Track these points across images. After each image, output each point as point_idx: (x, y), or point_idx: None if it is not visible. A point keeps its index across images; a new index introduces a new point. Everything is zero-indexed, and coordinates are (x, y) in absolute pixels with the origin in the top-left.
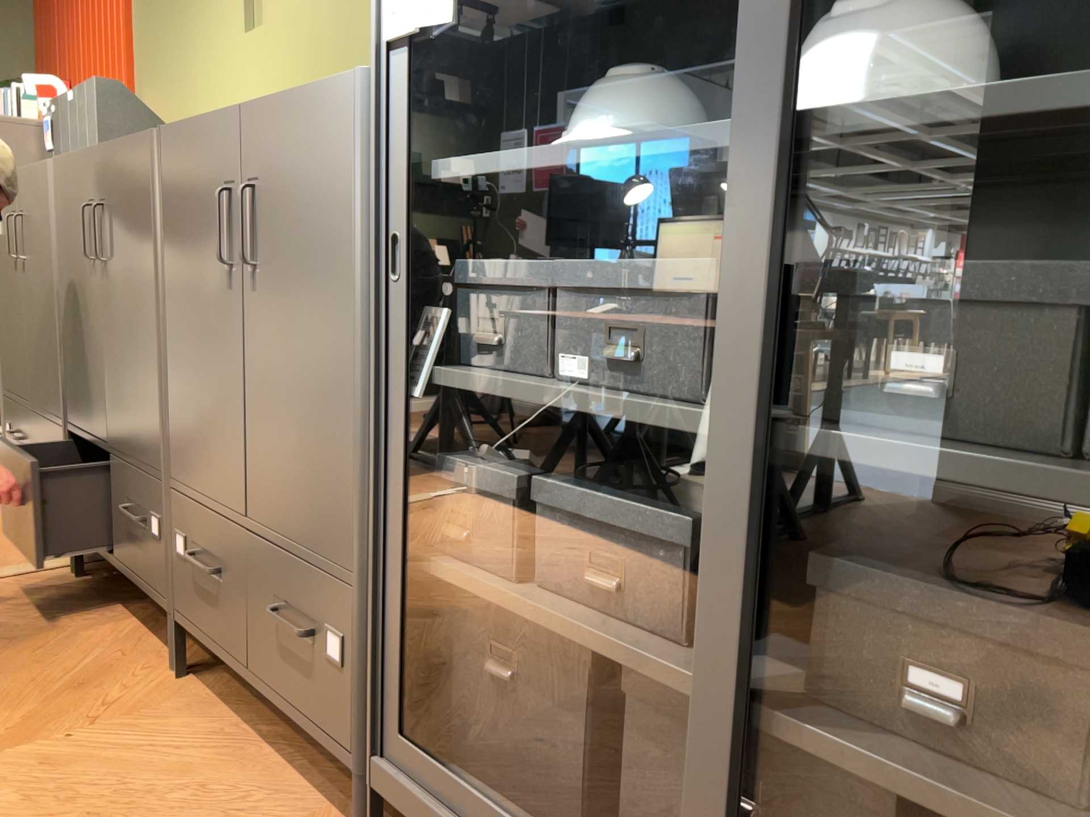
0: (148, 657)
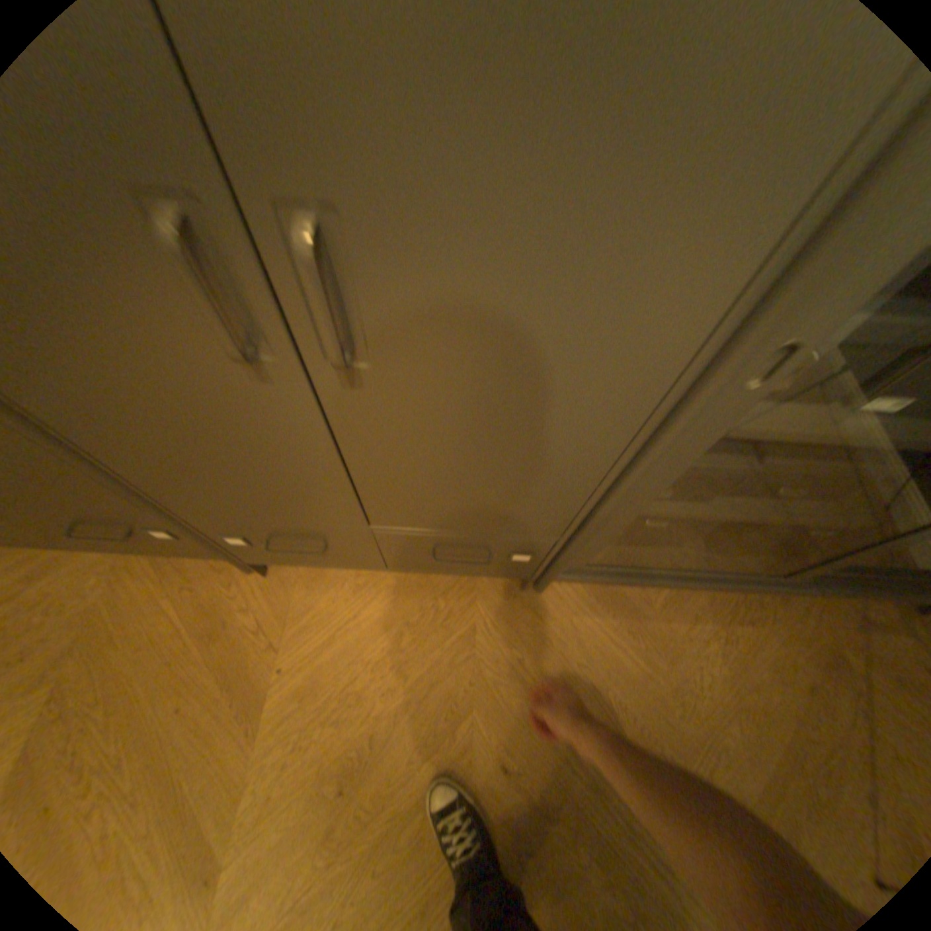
0: (207, 574)
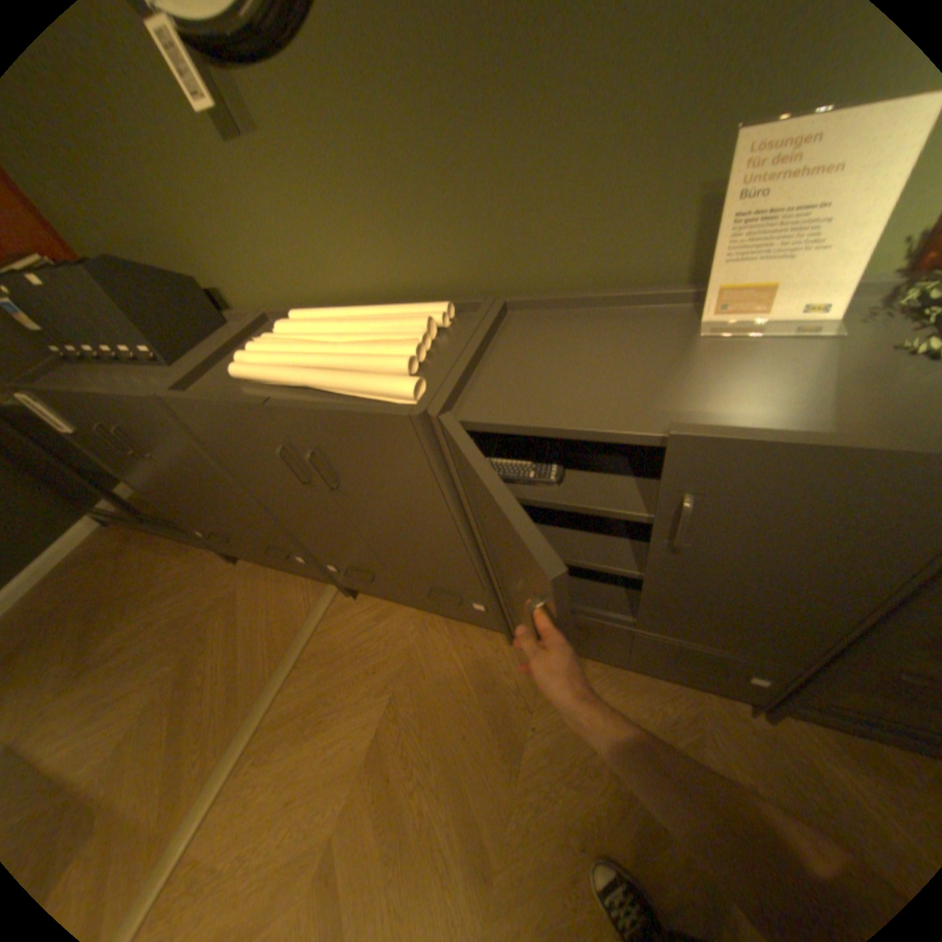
0: (482, 641)
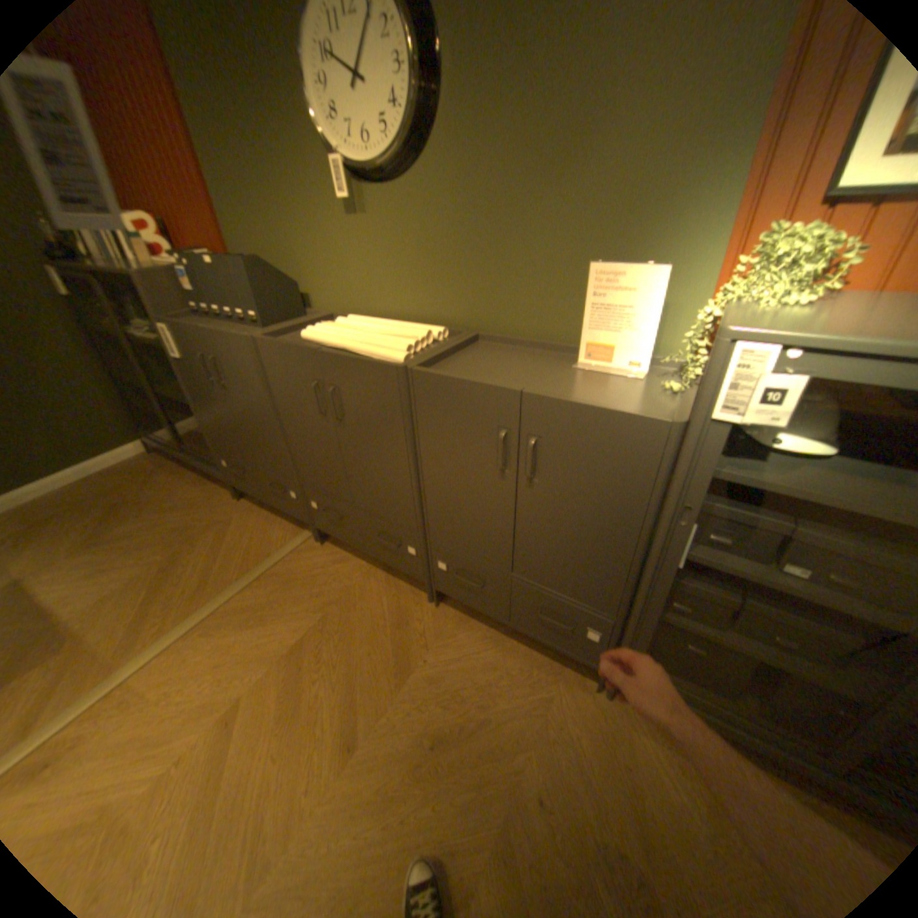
0: (409, 594)
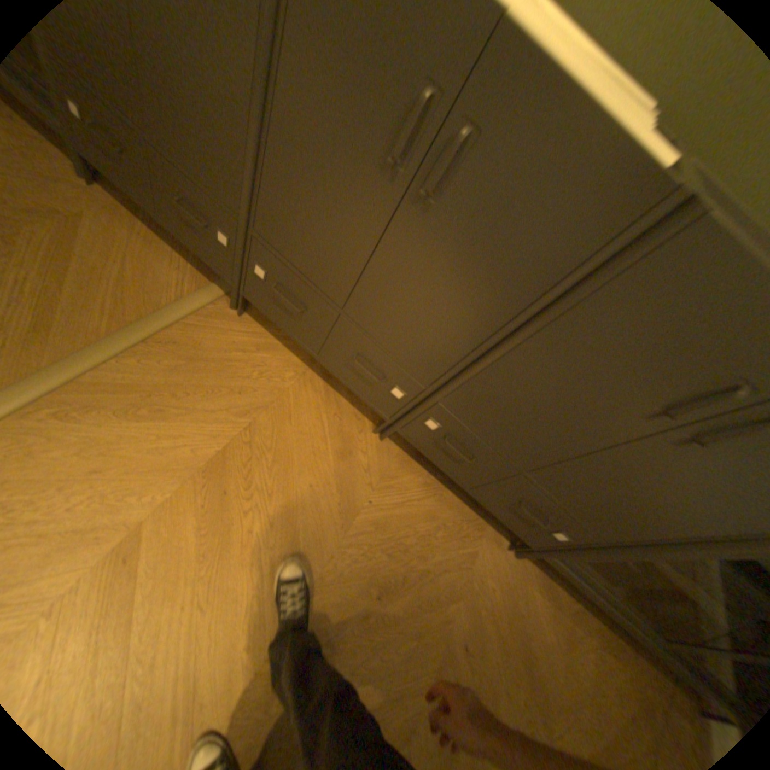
0: (352, 417)
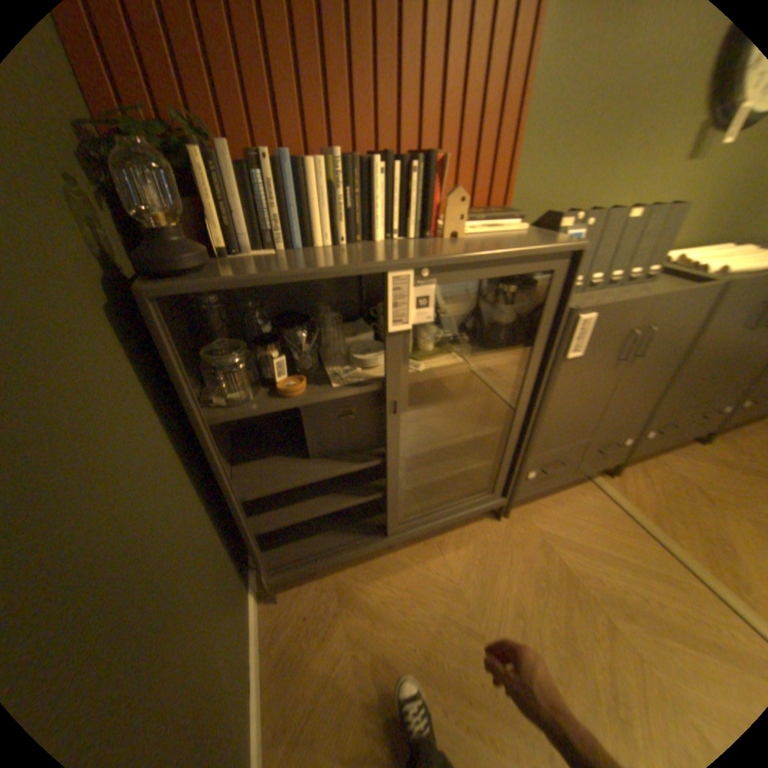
0: (695, 451)
